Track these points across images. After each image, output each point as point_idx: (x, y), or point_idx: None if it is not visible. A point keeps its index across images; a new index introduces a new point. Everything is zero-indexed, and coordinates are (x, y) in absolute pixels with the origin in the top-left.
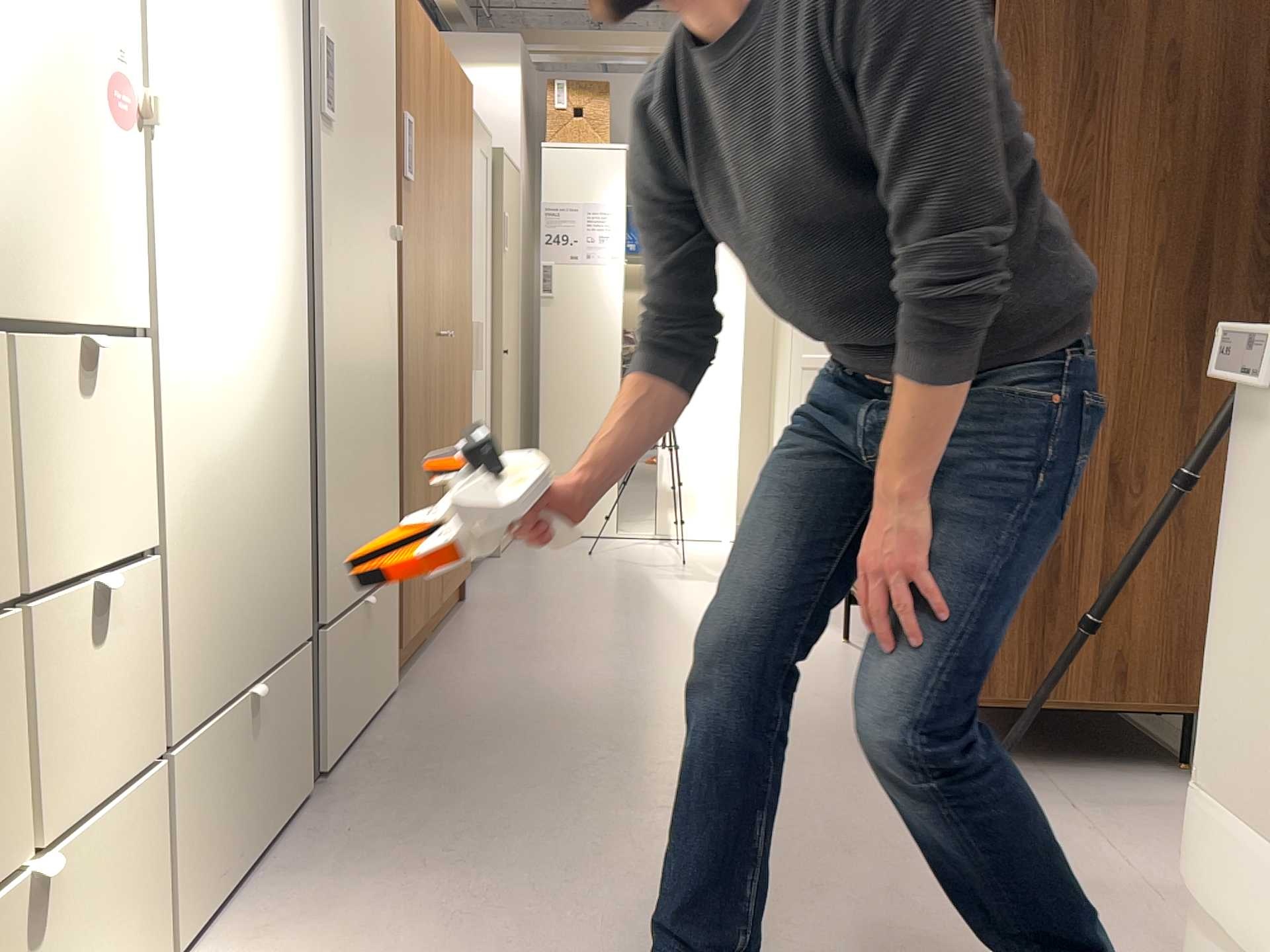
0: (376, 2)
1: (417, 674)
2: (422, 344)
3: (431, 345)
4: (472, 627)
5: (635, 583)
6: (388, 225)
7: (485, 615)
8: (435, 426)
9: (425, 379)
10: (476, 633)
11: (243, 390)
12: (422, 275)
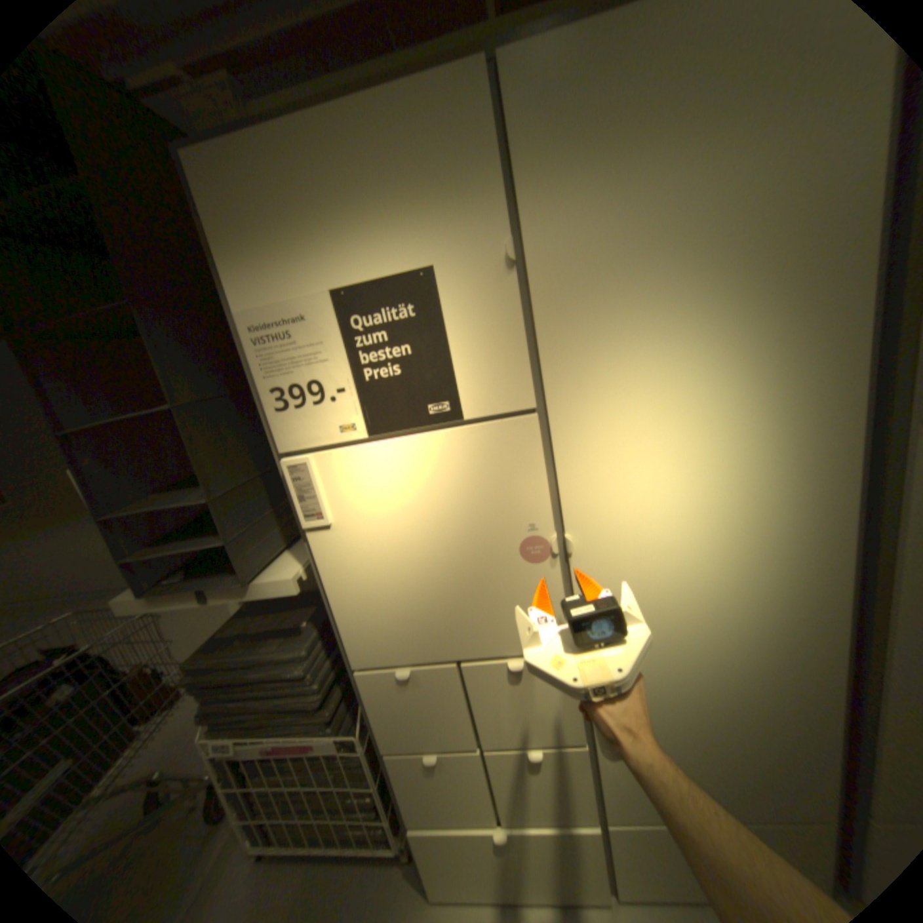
0: None
1: None
2: None
3: None
4: None
5: None
6: None
7: None
8: None
9: None
10: None
11: (714, 671)
12: None
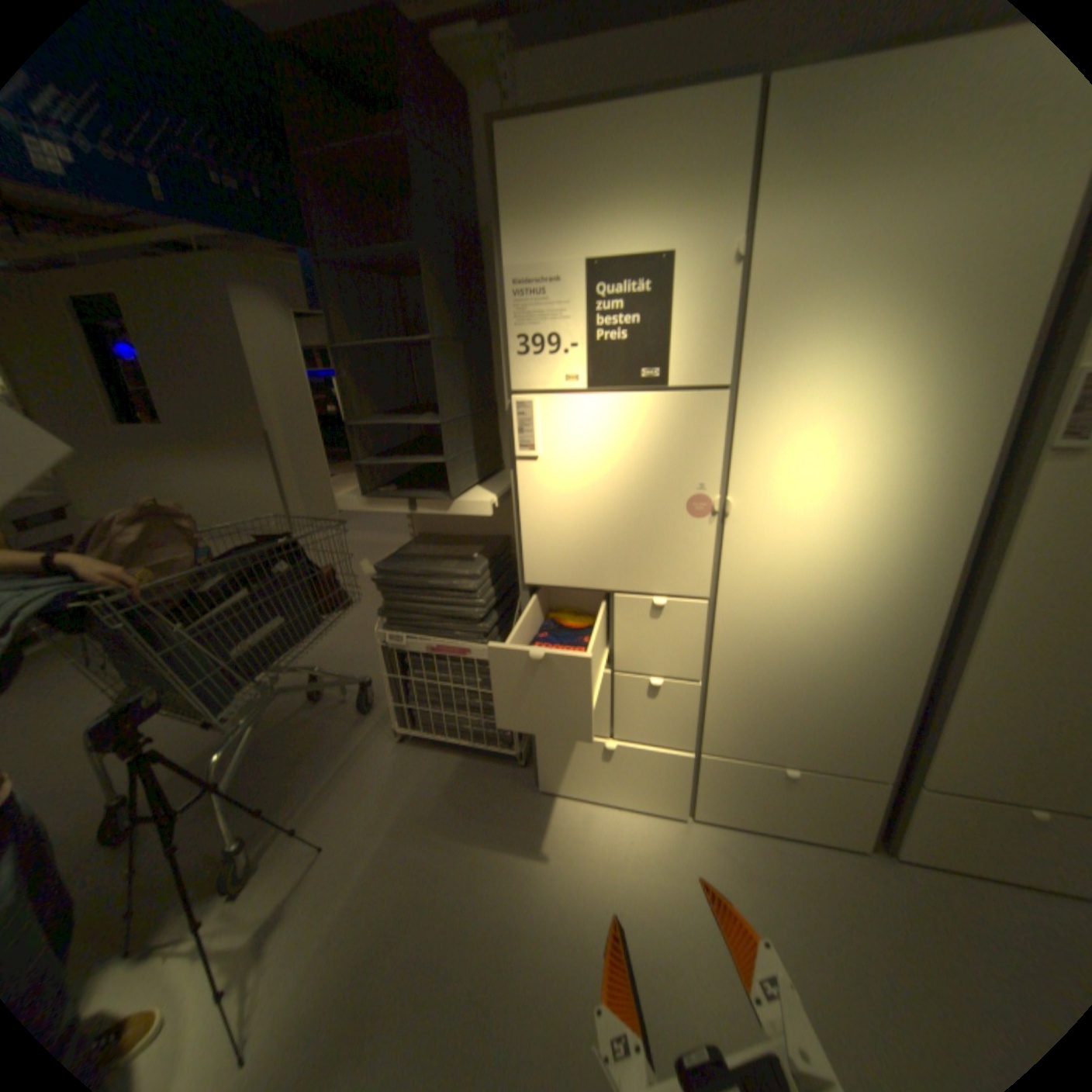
0: None
1: None
2: None
3: None
4: None
5: None
6: None
7: None
8: None
9: None
10: None
11: (822, 636)
12: None
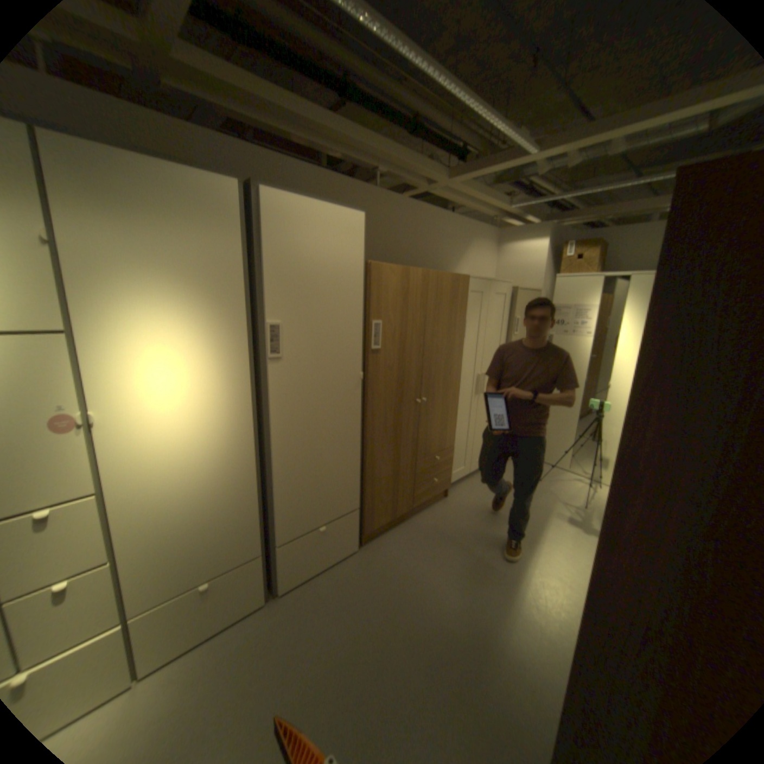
0: (341, 285)
1: (377, 543)
2: (393, 412)
3: (404, 409)
4: (431, 519)
5: (539, 515)
6: (364, 370)
7: (444, 512)
8: (409, 440)
9: (396, 425)
10: (428, 524)
11: (193, 486)
12: (394, 383)
